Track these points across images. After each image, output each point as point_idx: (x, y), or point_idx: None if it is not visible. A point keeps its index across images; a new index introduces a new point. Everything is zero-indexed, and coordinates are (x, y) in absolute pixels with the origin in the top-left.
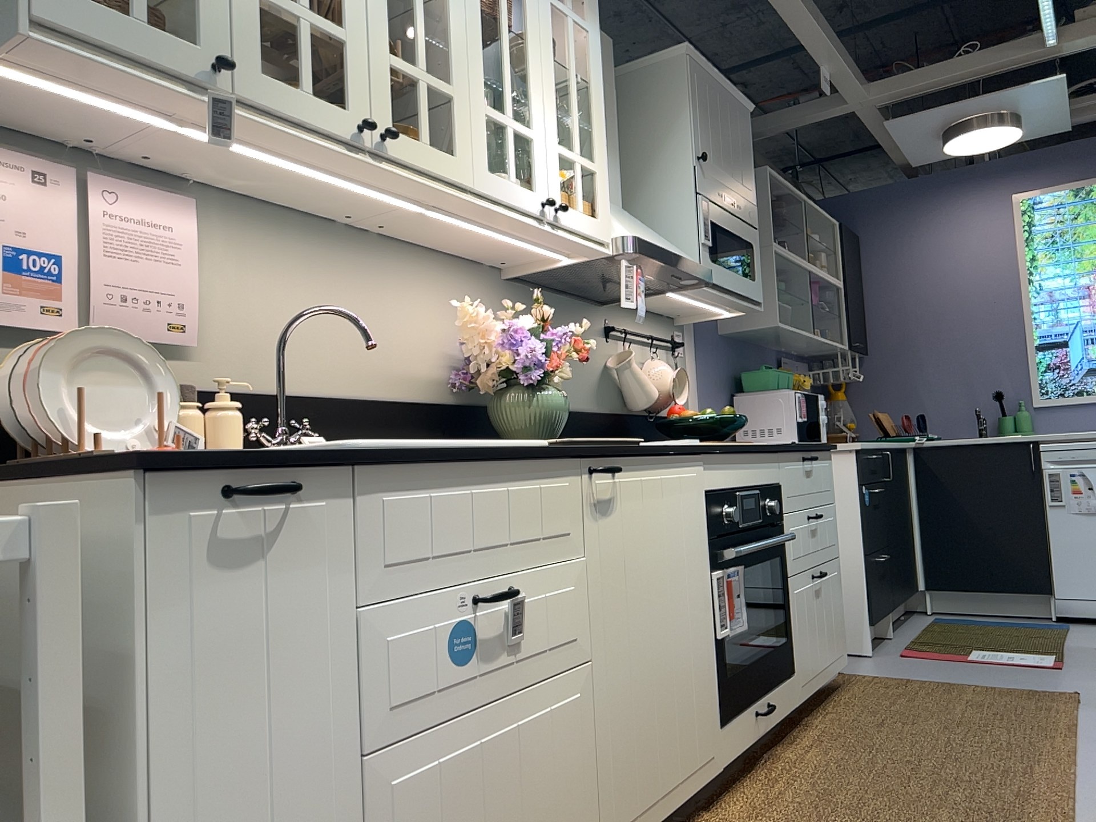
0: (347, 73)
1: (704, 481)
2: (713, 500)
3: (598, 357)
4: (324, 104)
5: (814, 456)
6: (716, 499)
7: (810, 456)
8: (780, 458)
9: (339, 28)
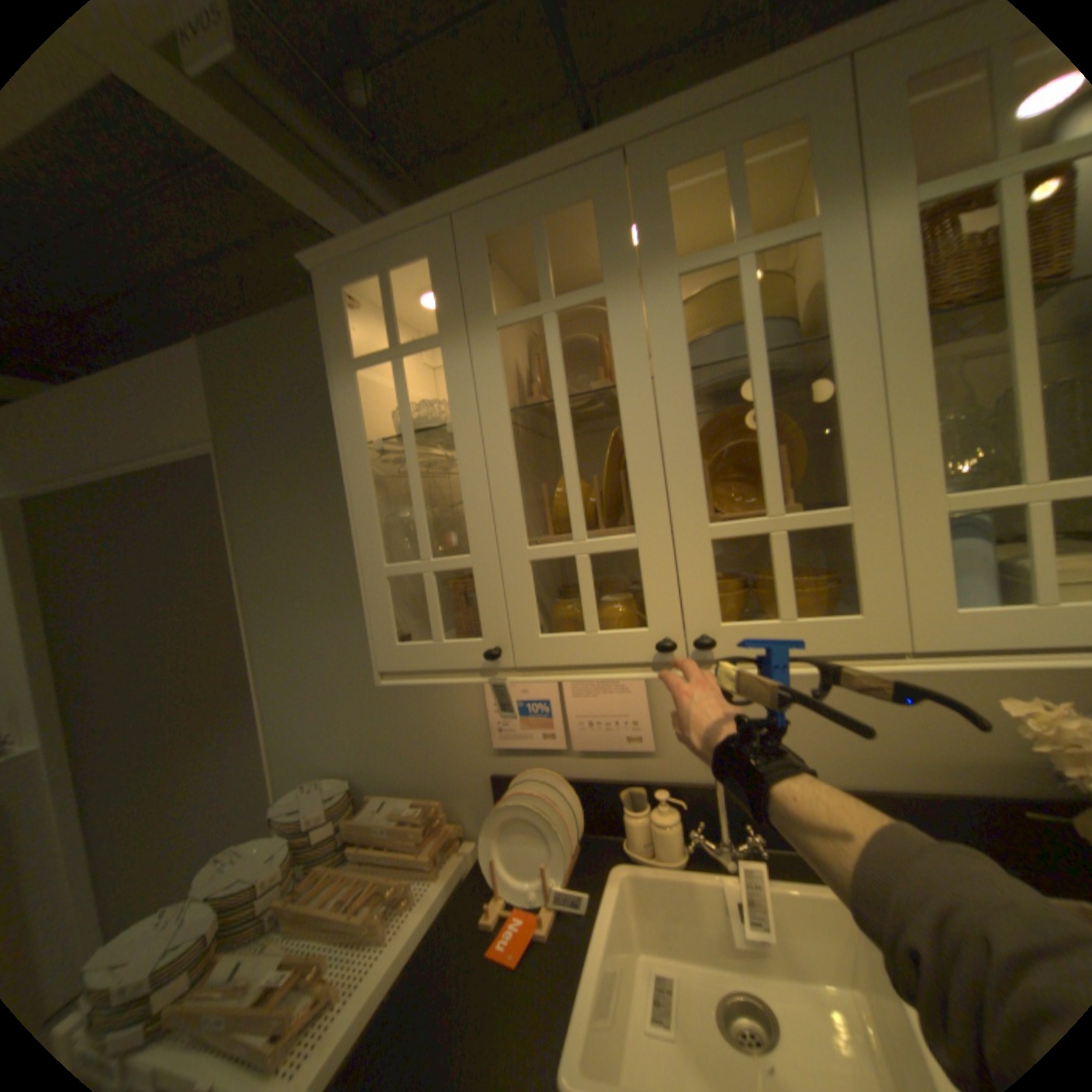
0: (644, 584)
1: None
2: None
3: None
4: (617, 633)
5: None
6: None
7: None
8: None
9: (628, 536)
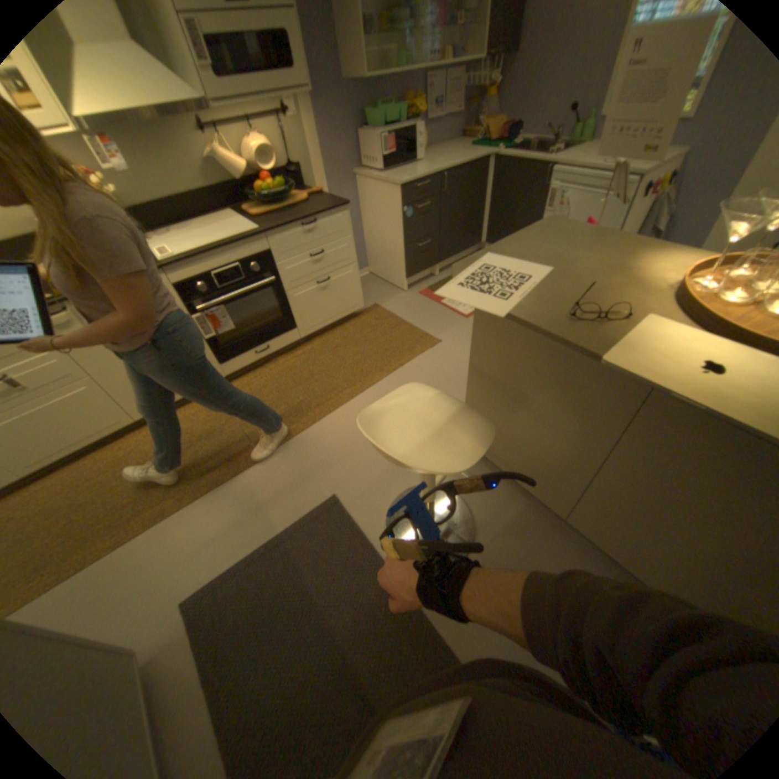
0: None
1: (169, 280)
2: (180, 286)
3: (193, 149)
4: None
5: (316, 219)
6: (186, 283)
7: (311, 220)
8: (266, 236)
9: None
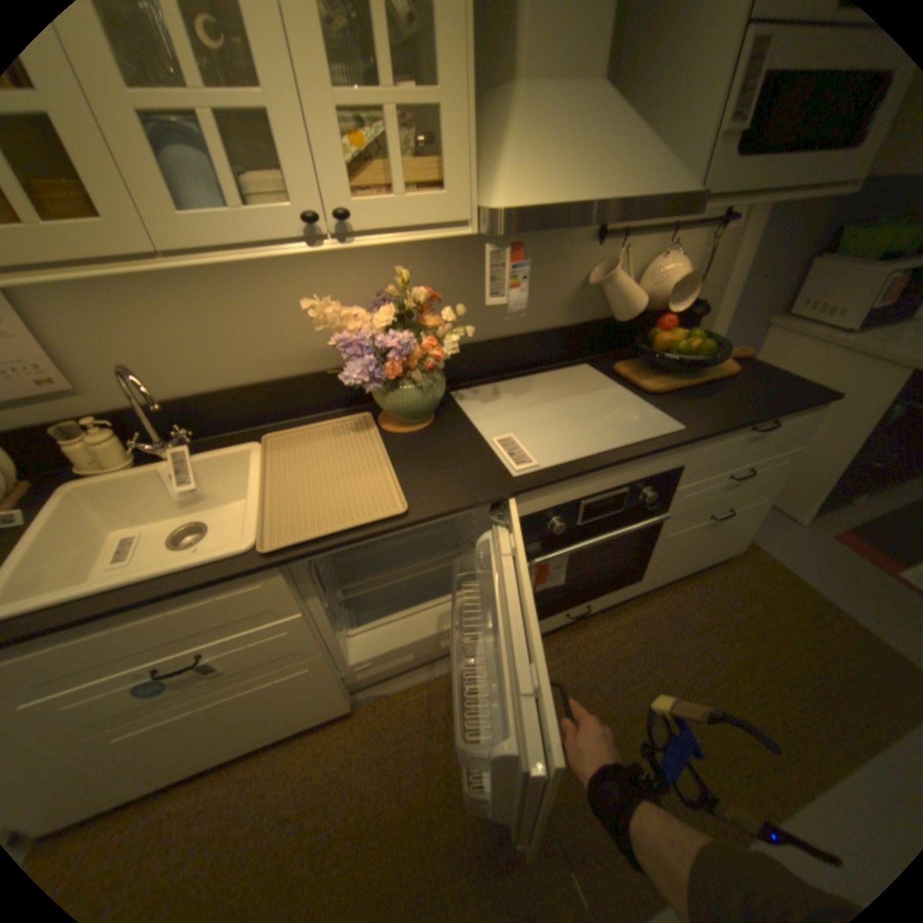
0: None
1: (515, 512)
2: (526, 522)
3: (576, 268)
4: None
5: (779, 421)
6: (537, 517)
7: (771, 422)
8: (693, 446)
9: None
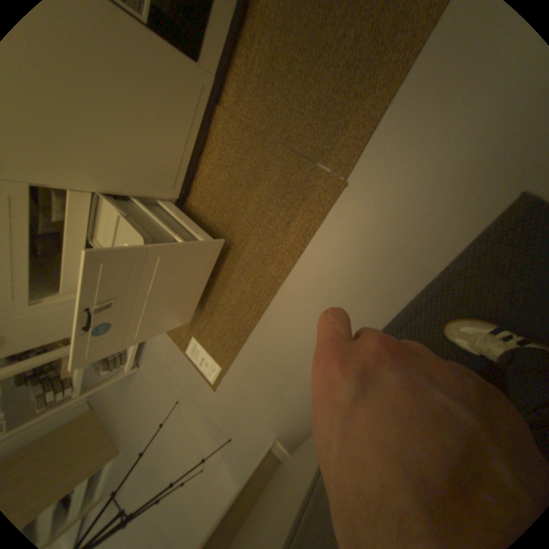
0: None
1: None
2: None
3: None
4: None
5: None
6: None
7: None
8: None
9: None
